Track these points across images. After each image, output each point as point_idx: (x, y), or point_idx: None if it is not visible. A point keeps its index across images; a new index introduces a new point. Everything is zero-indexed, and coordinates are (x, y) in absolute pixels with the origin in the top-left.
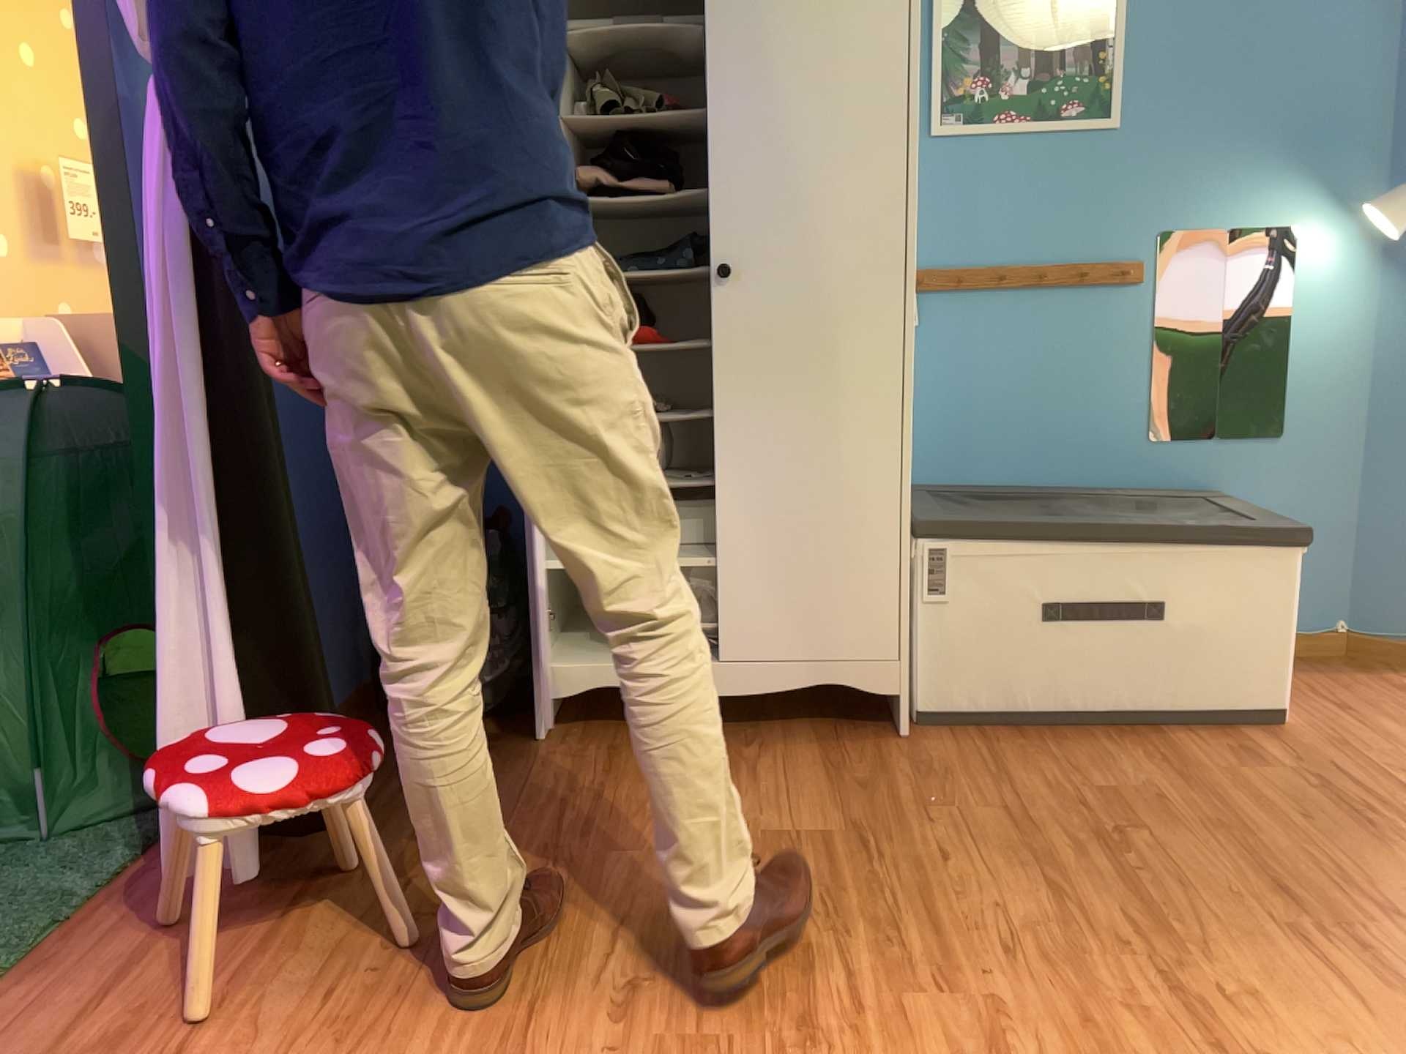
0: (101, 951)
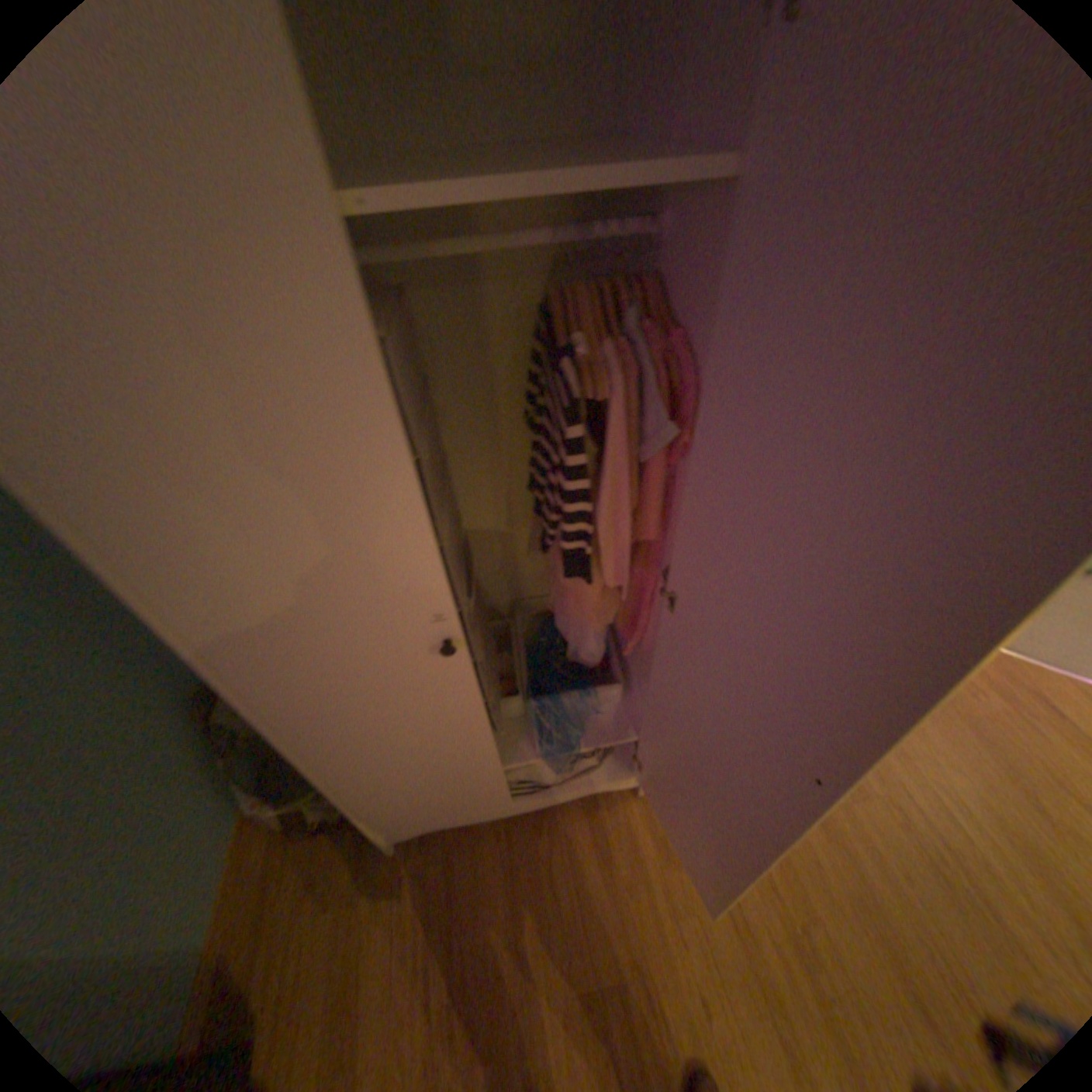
0: None
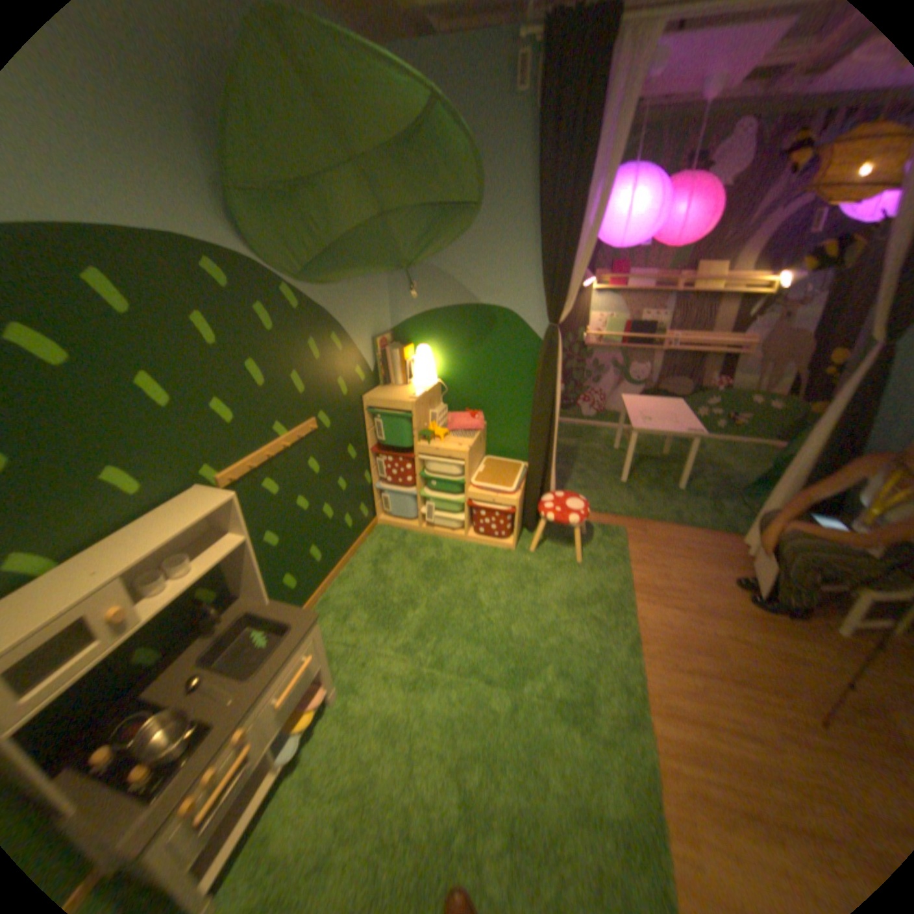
0: (717, 543)
